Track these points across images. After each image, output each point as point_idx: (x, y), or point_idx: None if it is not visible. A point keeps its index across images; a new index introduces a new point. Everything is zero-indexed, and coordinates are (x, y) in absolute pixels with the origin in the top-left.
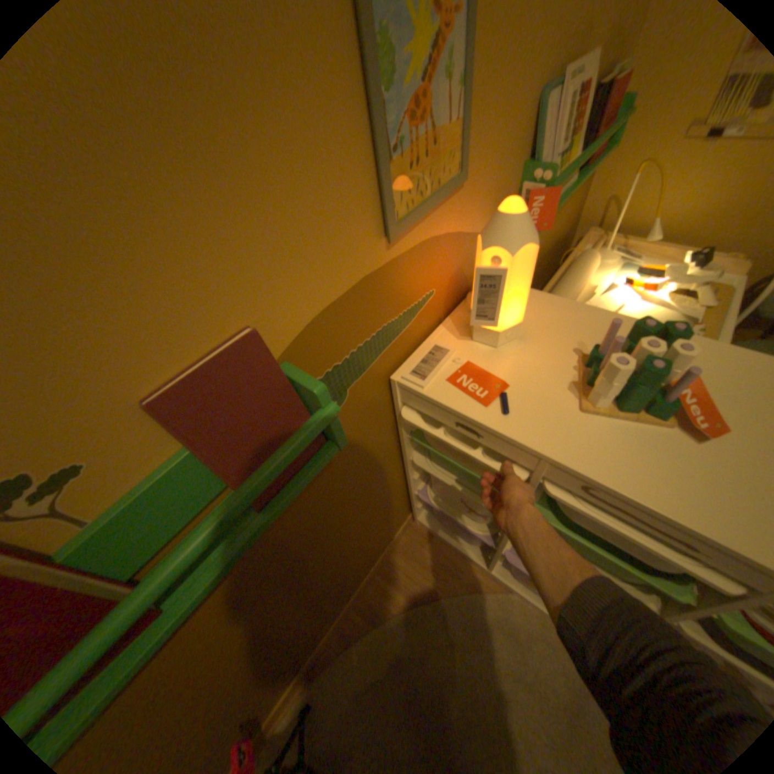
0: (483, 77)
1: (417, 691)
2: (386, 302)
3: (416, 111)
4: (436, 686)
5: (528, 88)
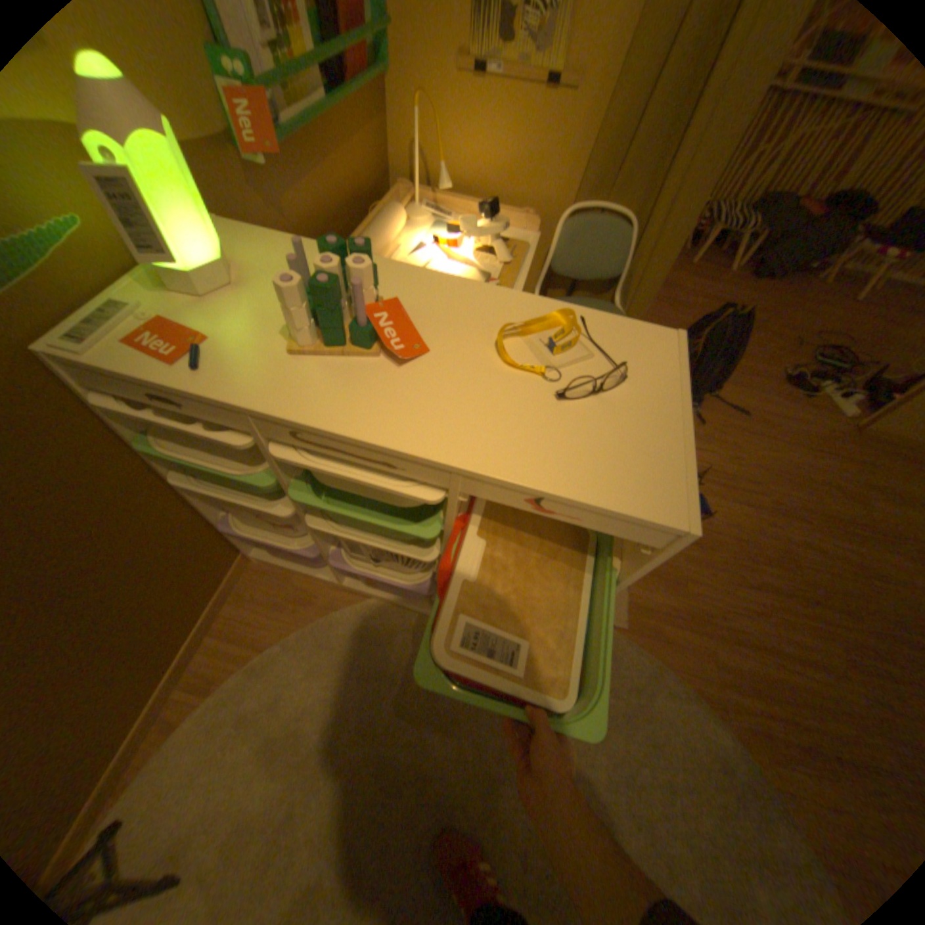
0: None
1: (268, 737)
2: None
3: None
4: (290, 722)
5: None
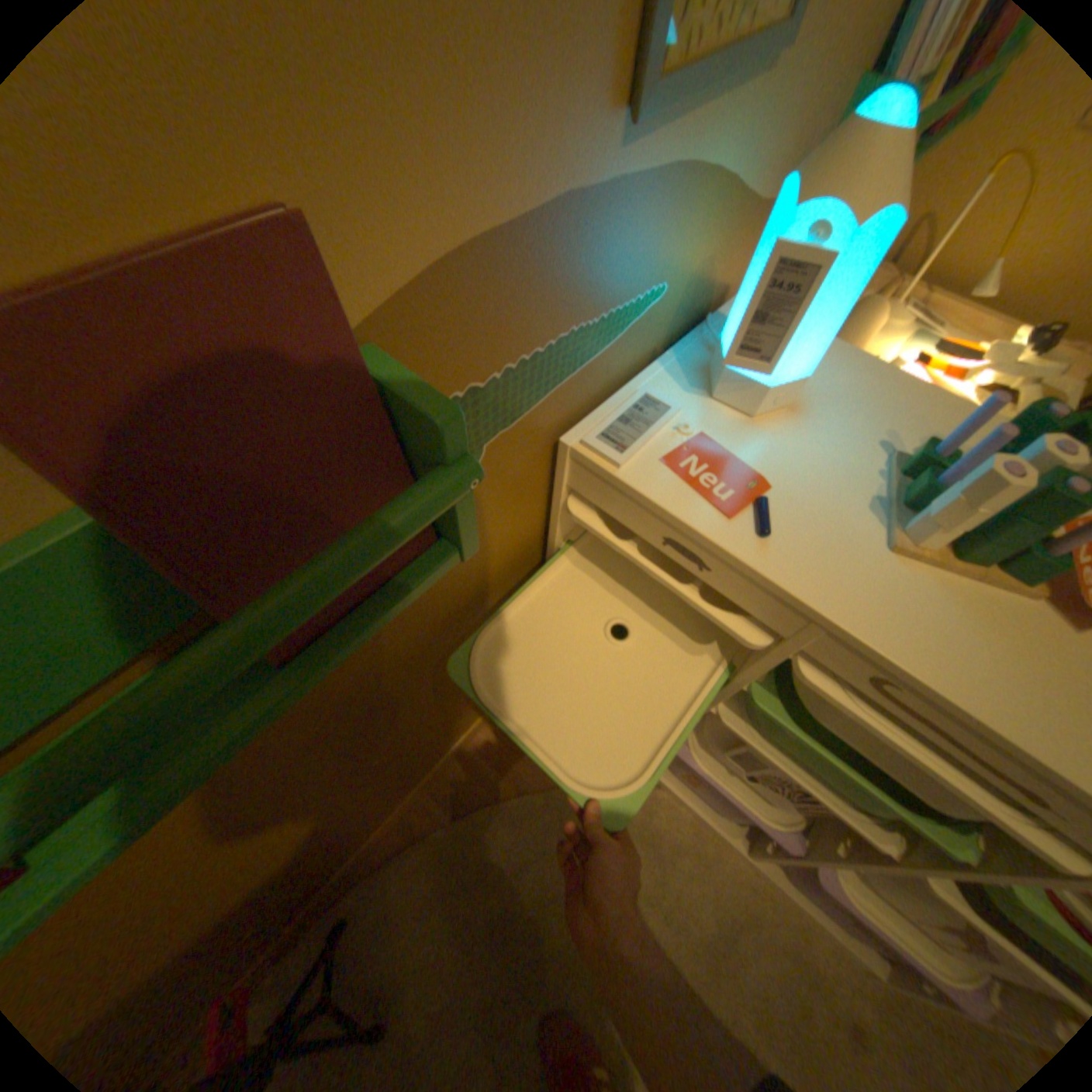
0: None
1: (509, 910)
2: (591, 277)
3: None
4: (537, 905)
5: None
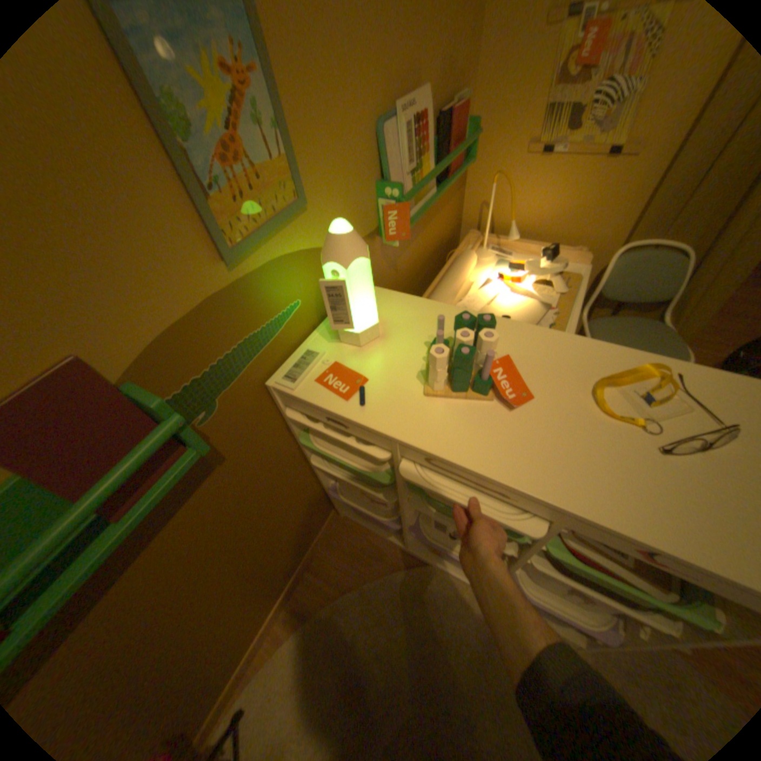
0: (301, 119)
1: (347, 672)
2: (242, 318)
3: (226, 155)
4: (364, 663)
5: (359, 122)
